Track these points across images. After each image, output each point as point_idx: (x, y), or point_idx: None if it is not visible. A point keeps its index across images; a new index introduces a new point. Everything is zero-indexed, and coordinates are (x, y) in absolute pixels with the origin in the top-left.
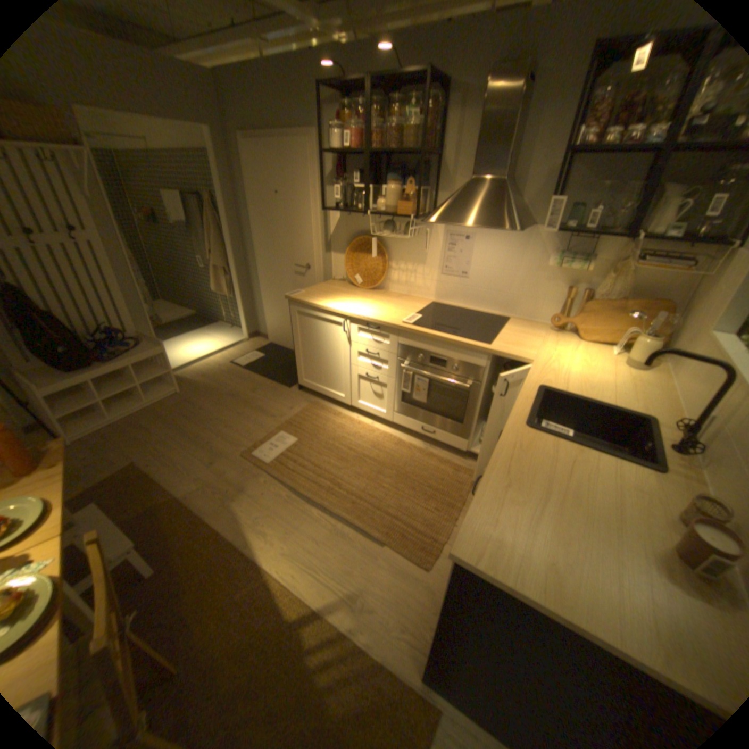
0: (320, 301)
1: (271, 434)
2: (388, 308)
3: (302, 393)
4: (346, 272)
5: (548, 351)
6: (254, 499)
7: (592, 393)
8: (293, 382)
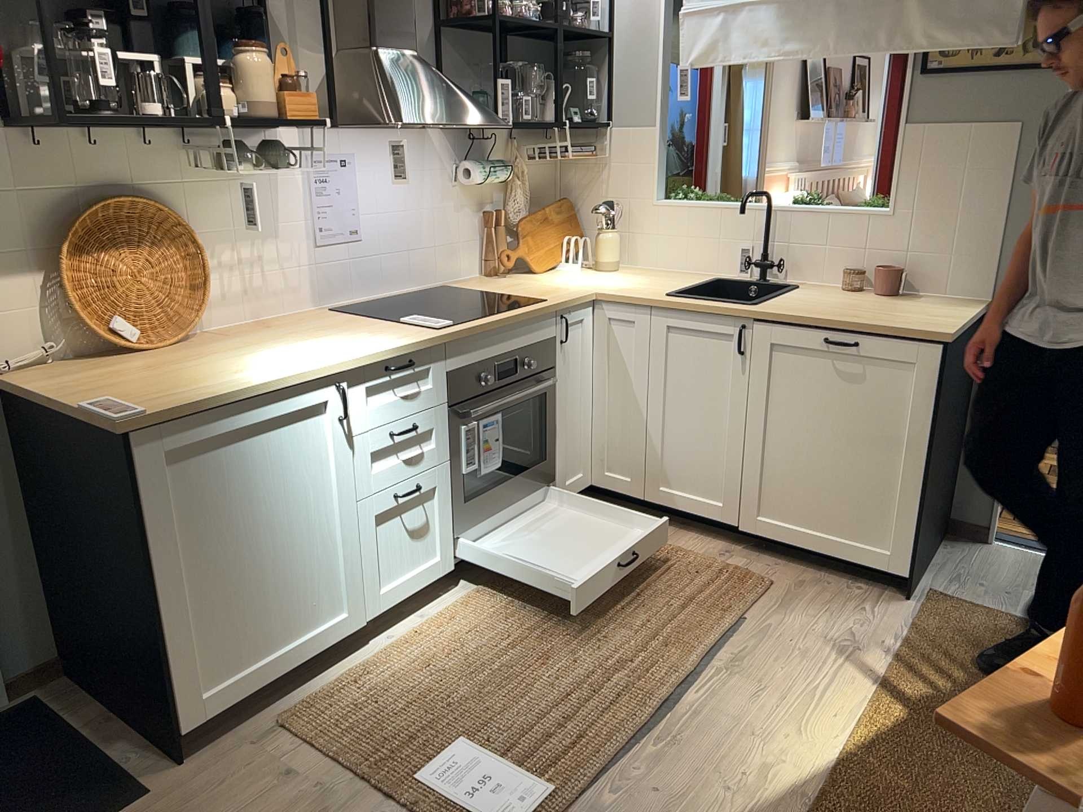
0: (230, 382)
1: (424, 804)
2: (342, 335)
3: (206, 755)
4: (89, 322)
5: (567, 285)
6: (675, 804)
7: (675, 285)
8: (118, 785)
